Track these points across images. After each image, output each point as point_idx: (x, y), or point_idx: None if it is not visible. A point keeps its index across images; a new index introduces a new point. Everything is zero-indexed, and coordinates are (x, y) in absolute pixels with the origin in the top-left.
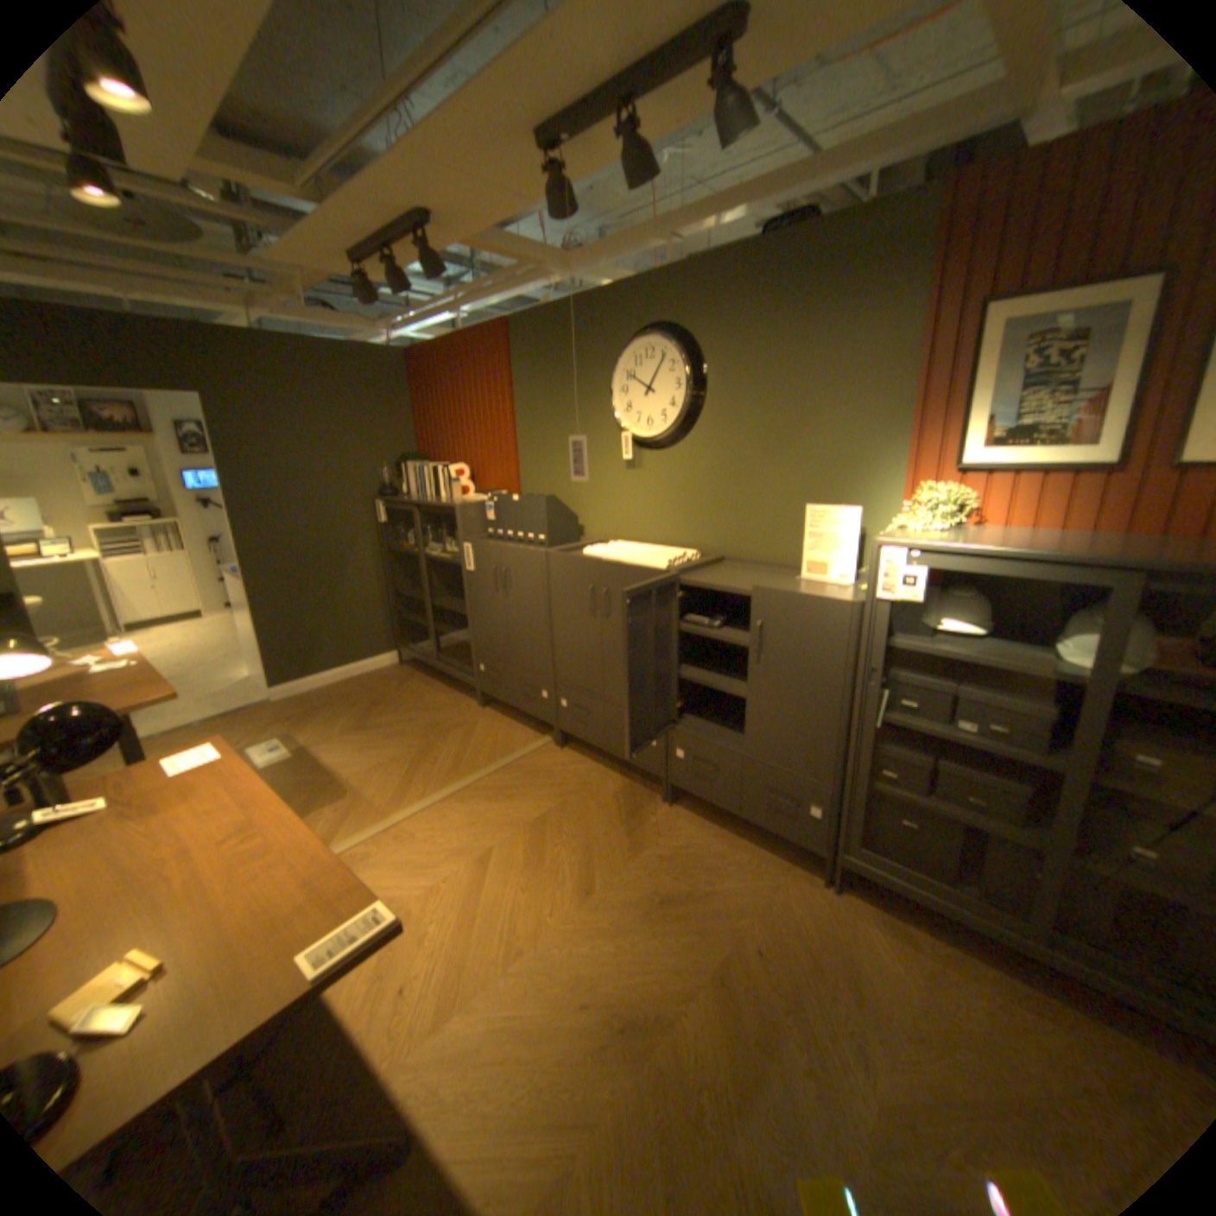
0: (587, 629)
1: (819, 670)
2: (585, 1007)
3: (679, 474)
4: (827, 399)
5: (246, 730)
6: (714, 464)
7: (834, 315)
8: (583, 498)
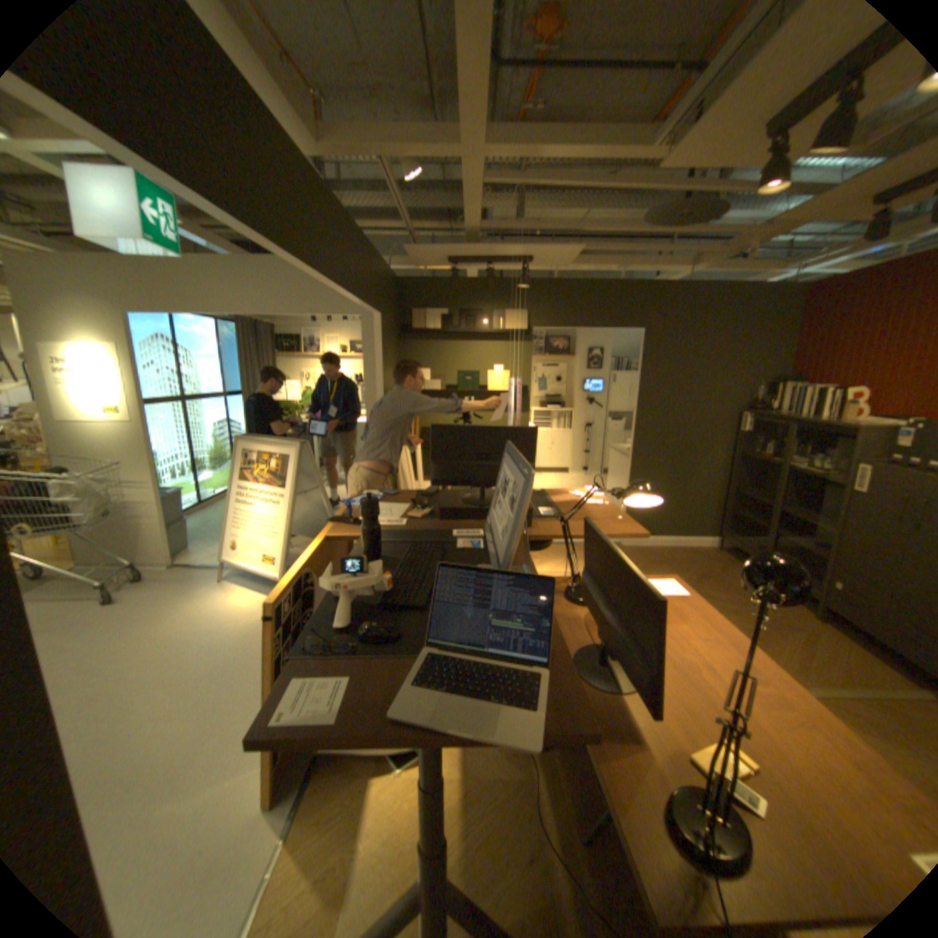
0: None
1: None
2: None
3: None
4: None
5: None
6: None
7: None
8: None
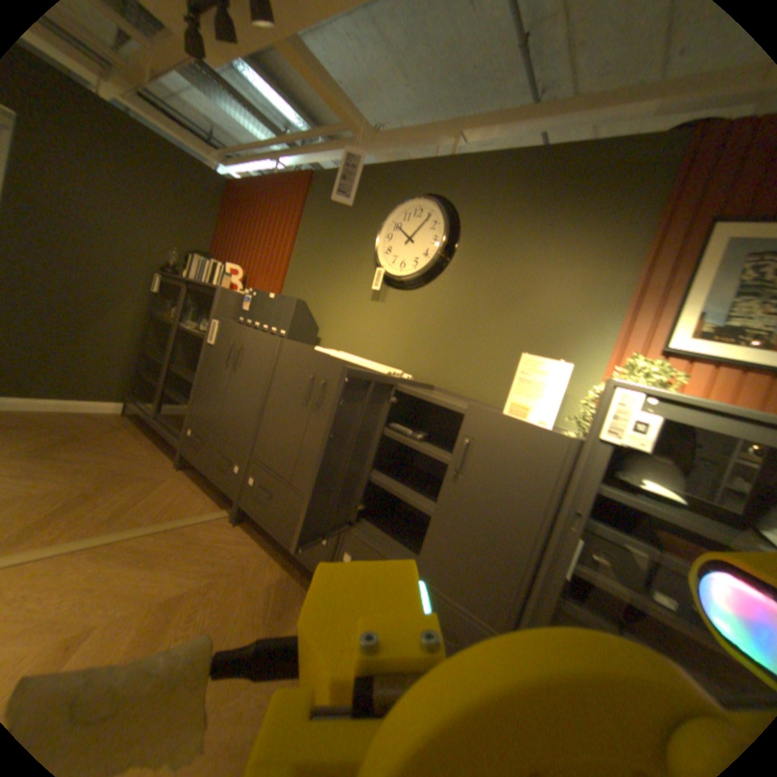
0: (296, 414)
1: (518, 500)
2: None
3: (413, 311)
4: (555, 274)
5: None
6: (446, 308)
7: (577, 211)
8: (328, 315)
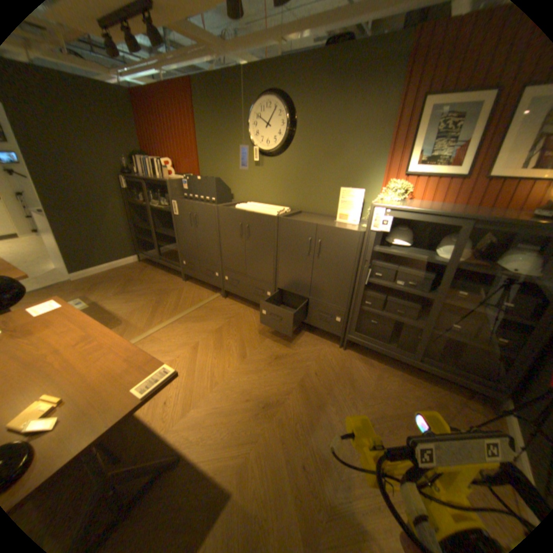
0: (238, 244)
1: (344, 261)
2: (247, 400)
3: (281, 170)
4: (352, 136)
5: (60, 295)
6: (298, 165)
7: (359, 94)
8: (233, 180)
